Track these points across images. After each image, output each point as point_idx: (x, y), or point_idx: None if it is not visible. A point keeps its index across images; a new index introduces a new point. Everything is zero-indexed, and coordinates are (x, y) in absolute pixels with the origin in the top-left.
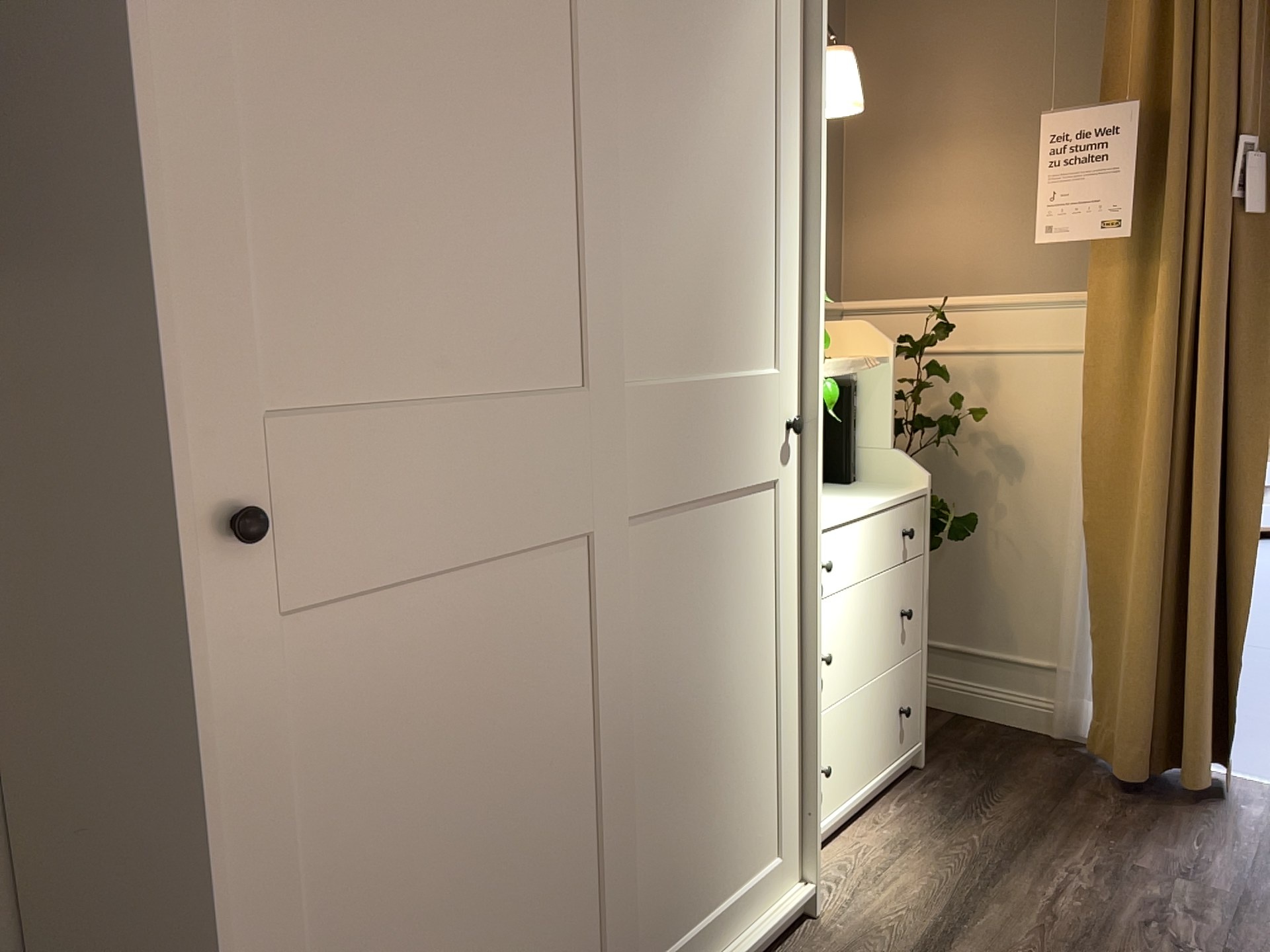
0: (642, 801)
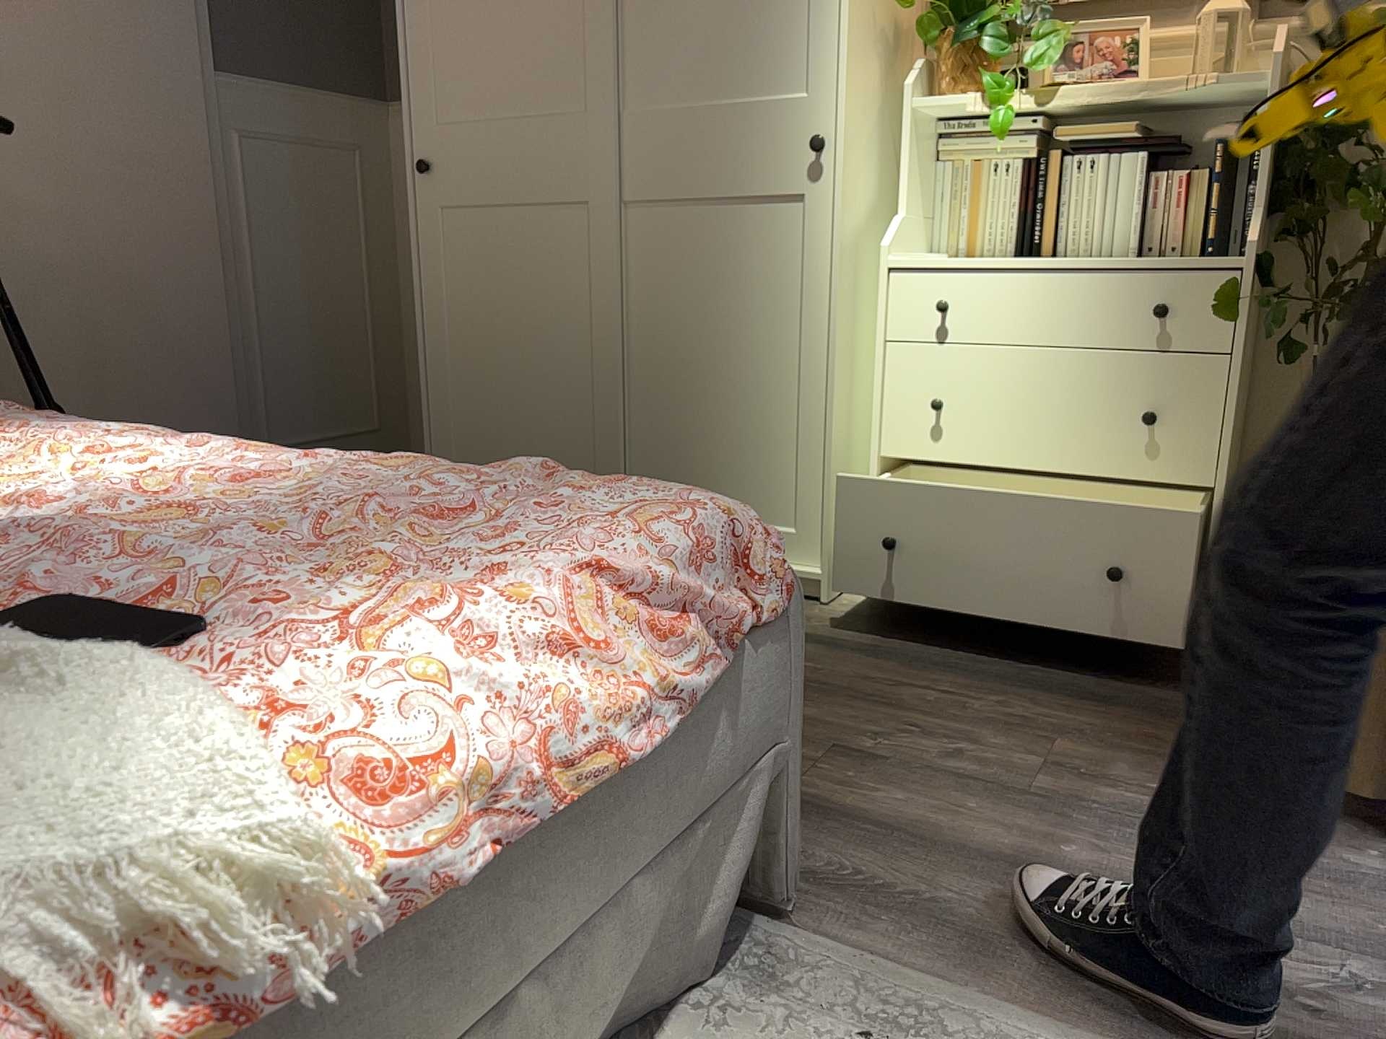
0: (646, 396)
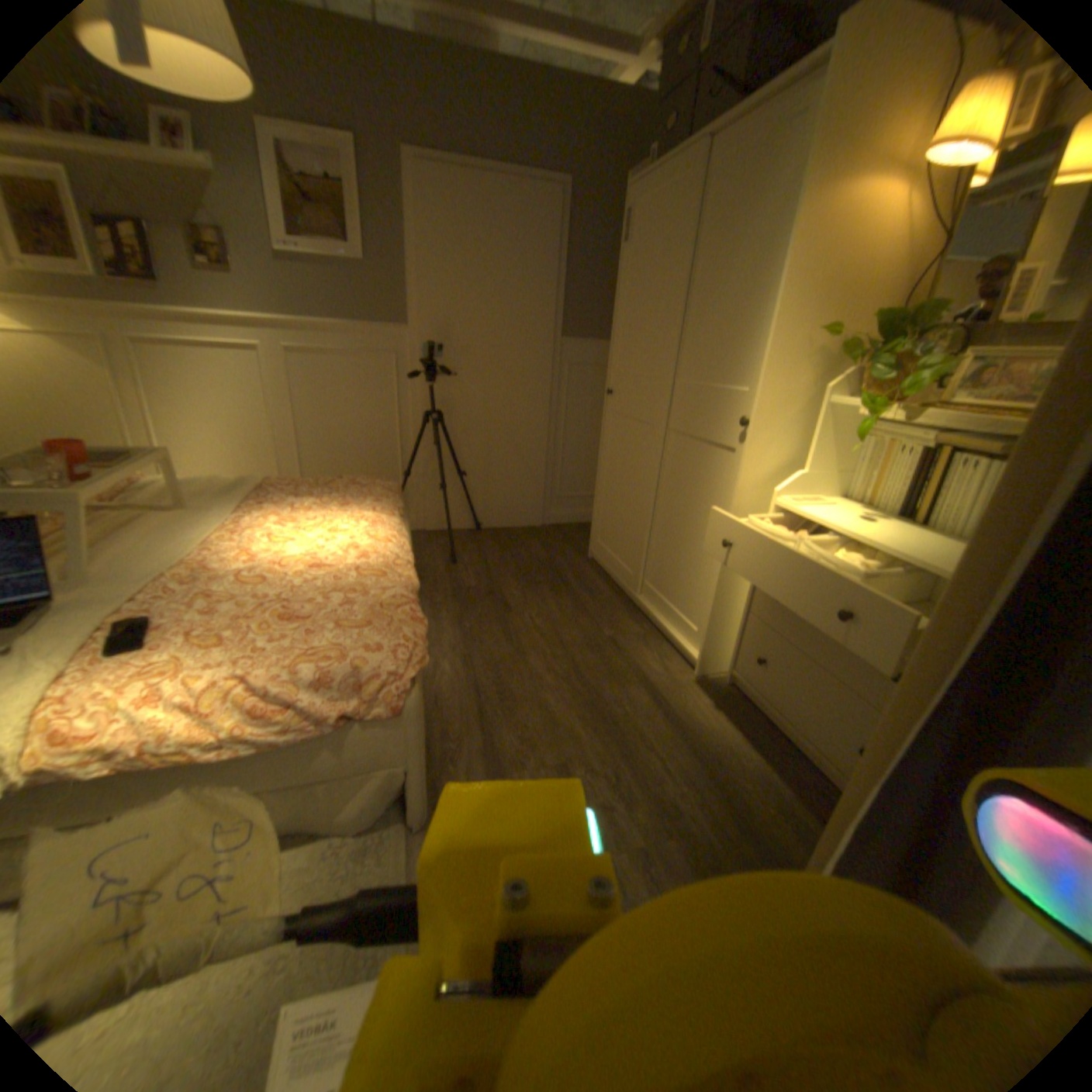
0: (659, 530)
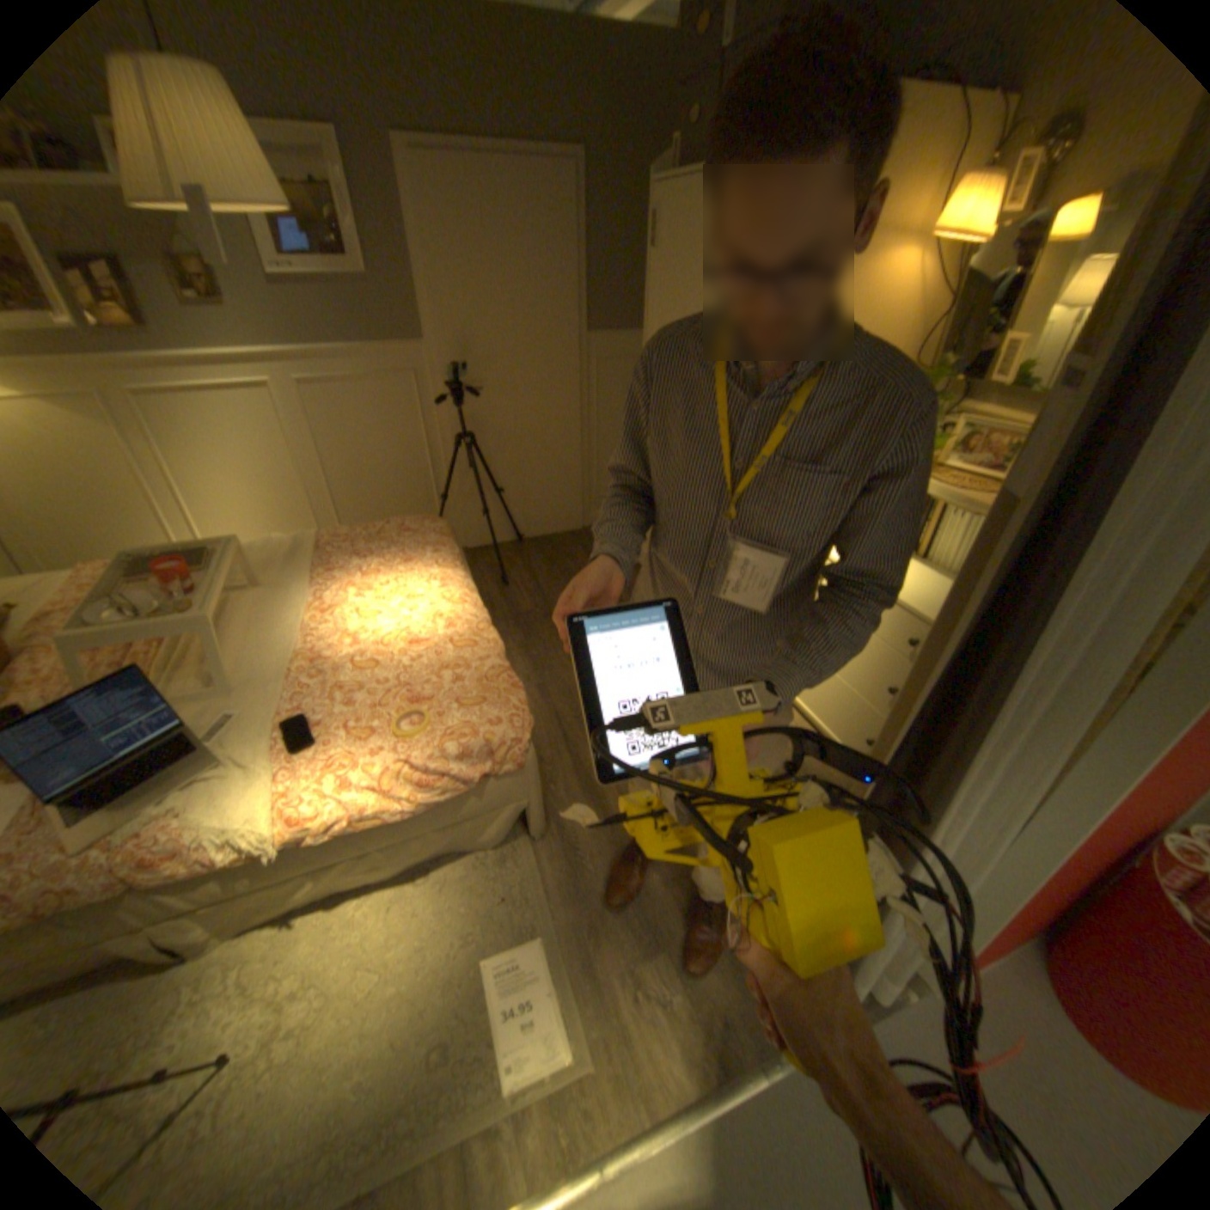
0: None
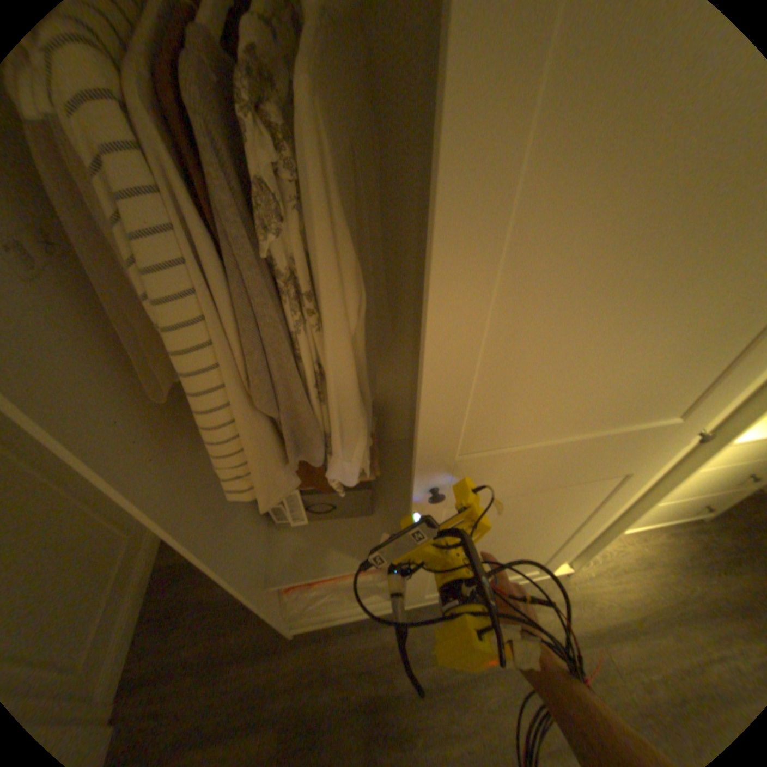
0: None
